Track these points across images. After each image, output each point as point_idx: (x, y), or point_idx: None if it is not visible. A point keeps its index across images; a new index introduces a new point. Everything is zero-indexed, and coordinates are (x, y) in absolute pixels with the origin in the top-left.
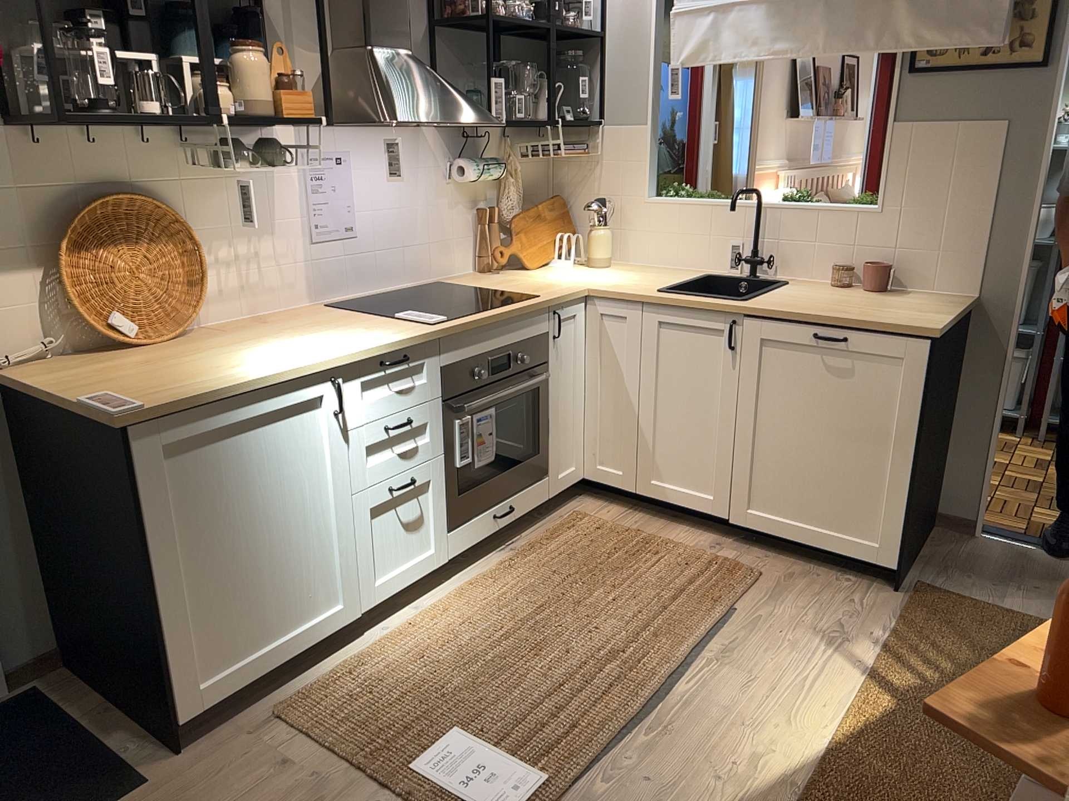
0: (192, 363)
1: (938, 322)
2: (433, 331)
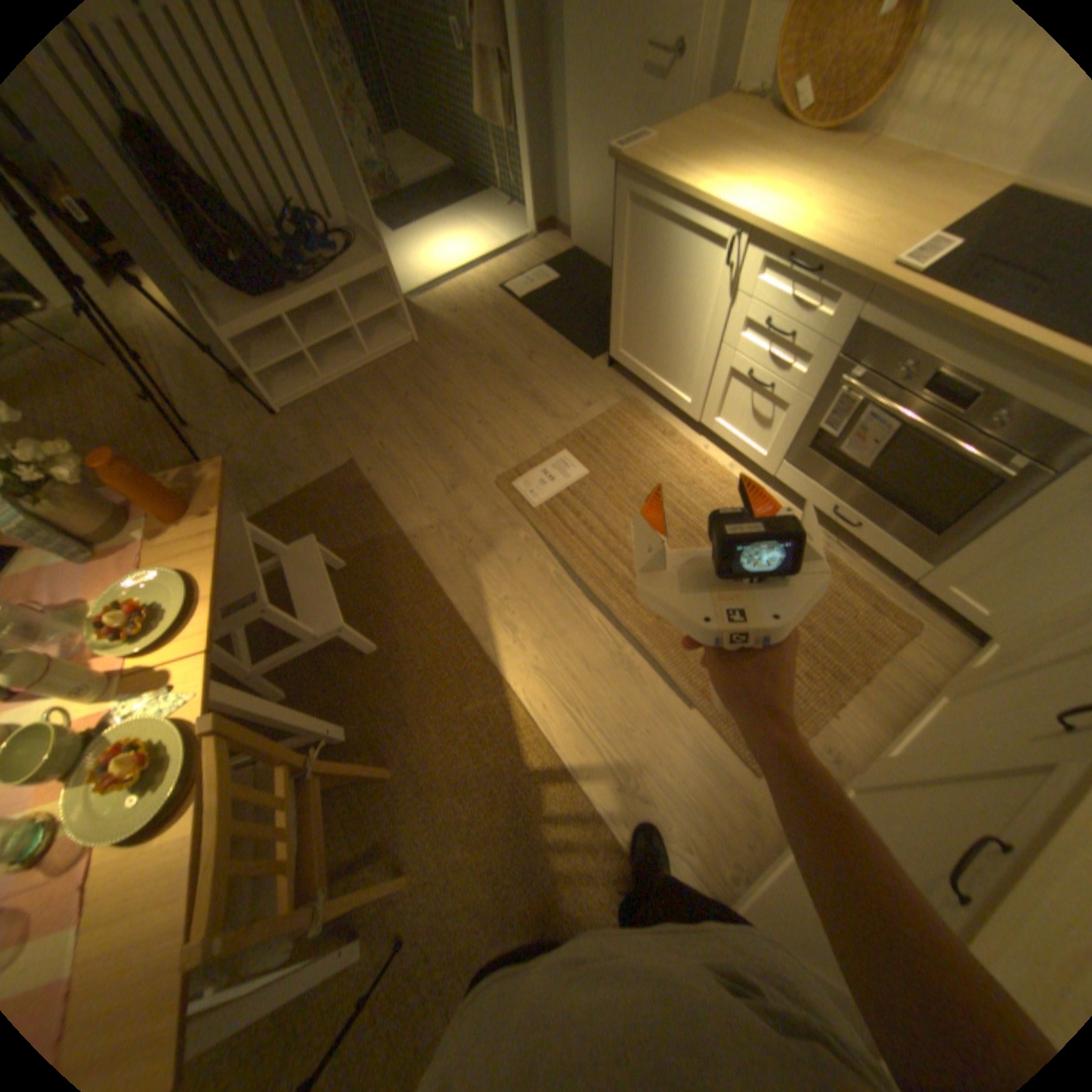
0: (741, 151)
1: None
2: (867, 266)
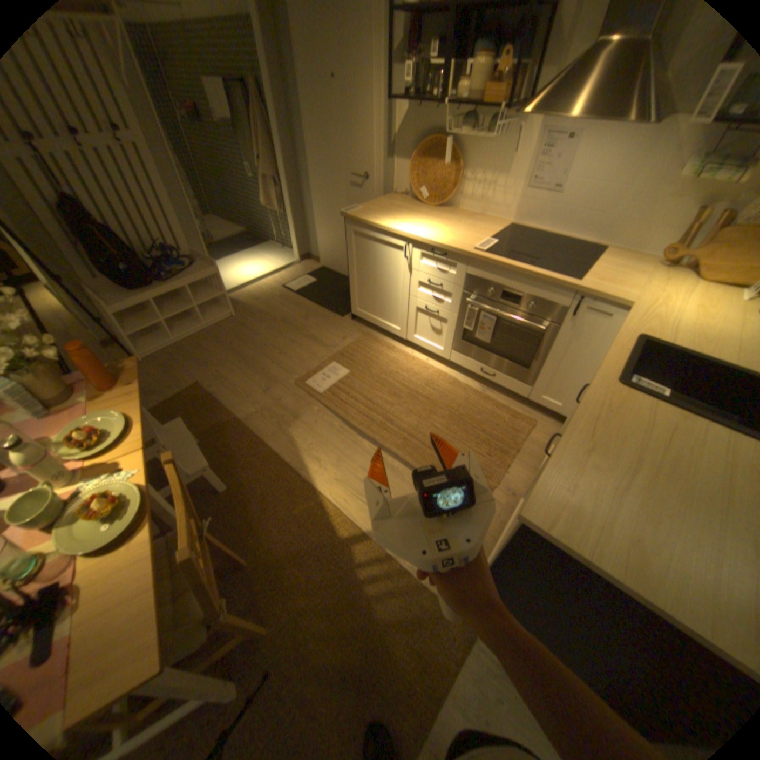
0: (401, 213)
1: (557, 531)
2: (462, 250)
